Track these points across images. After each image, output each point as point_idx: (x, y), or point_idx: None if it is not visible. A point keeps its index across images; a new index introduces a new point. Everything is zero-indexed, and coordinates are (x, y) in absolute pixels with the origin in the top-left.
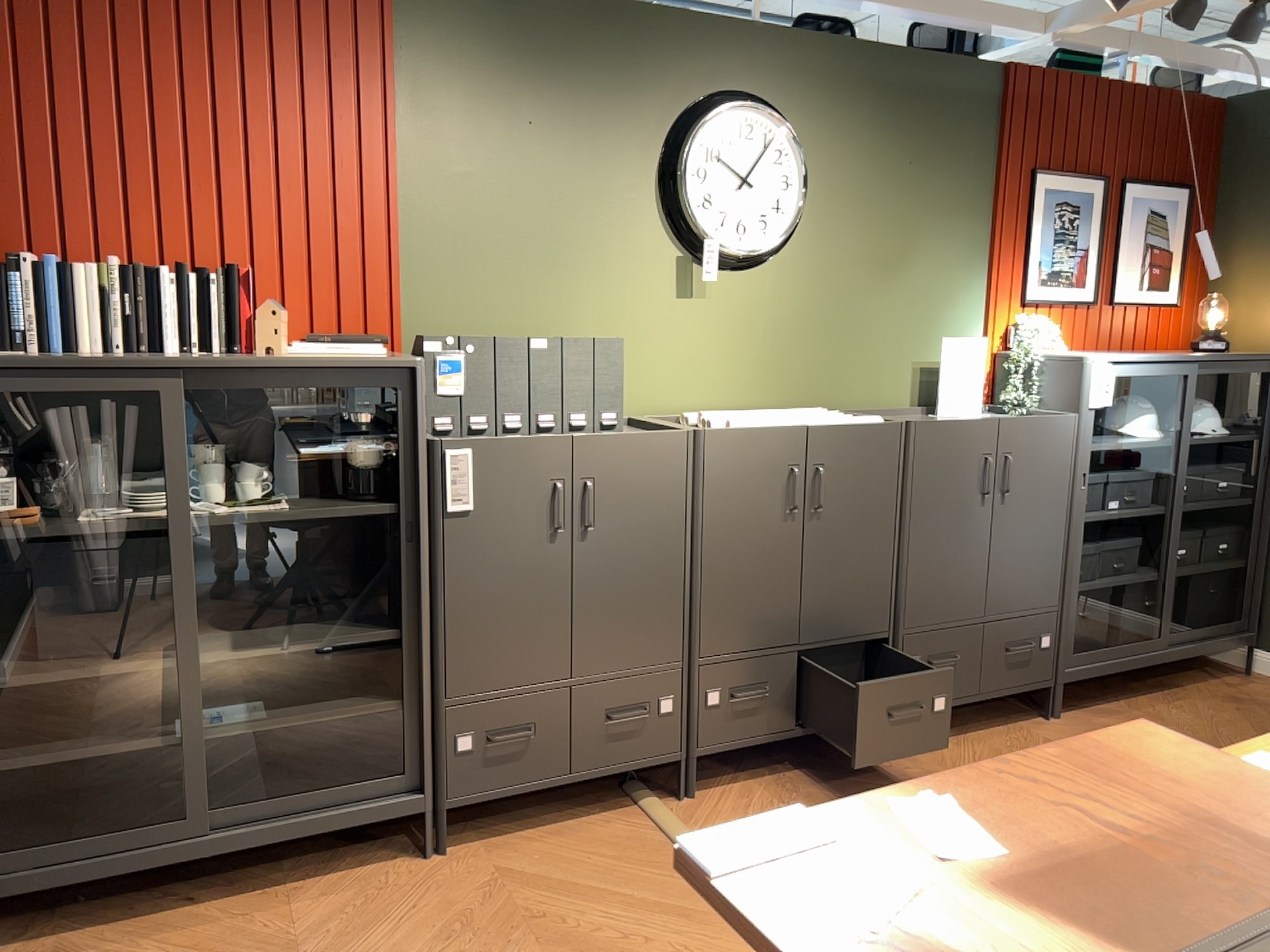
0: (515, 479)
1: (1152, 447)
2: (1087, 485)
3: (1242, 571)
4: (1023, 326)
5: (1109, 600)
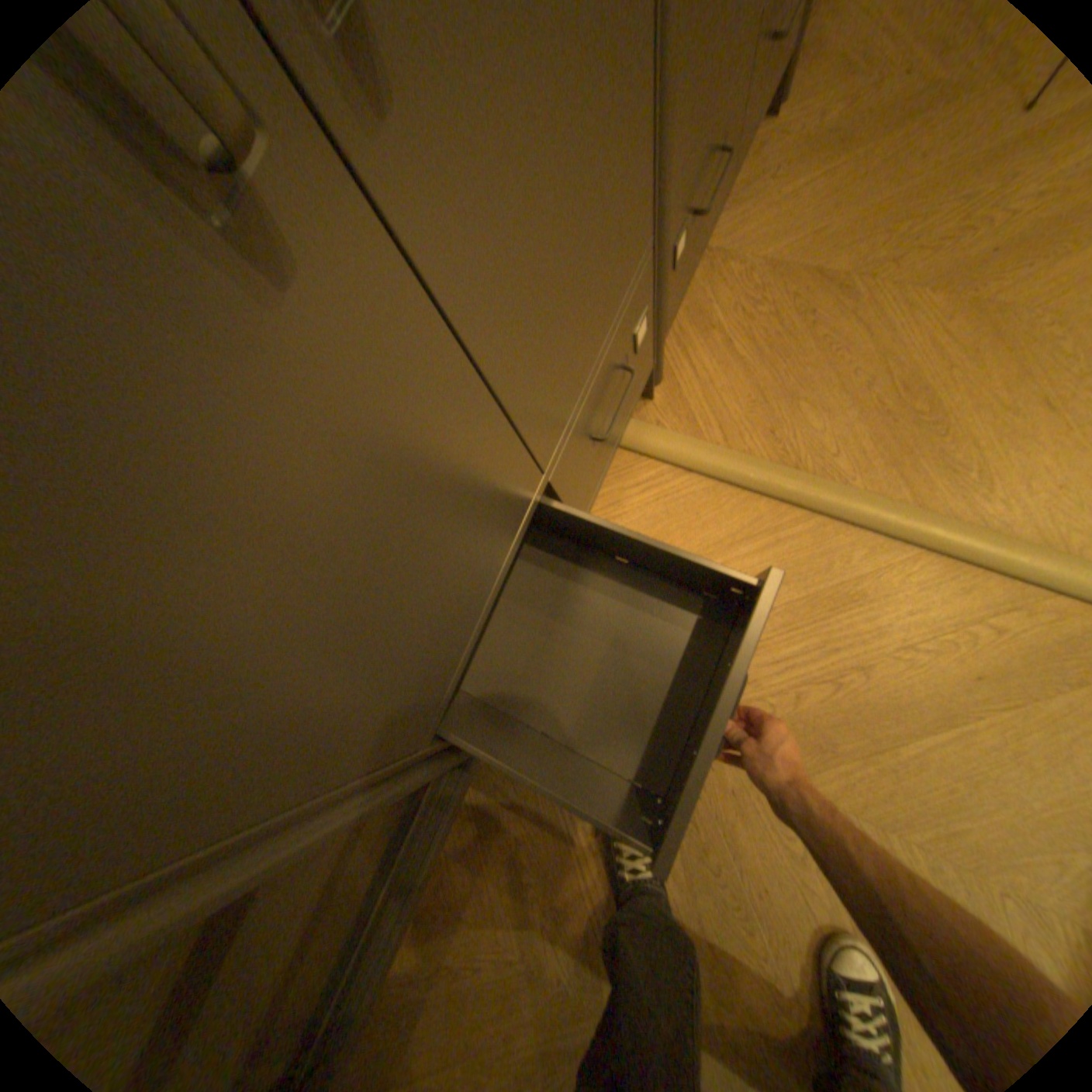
0: None
1: None
2: None
3: None
4: None
5: None
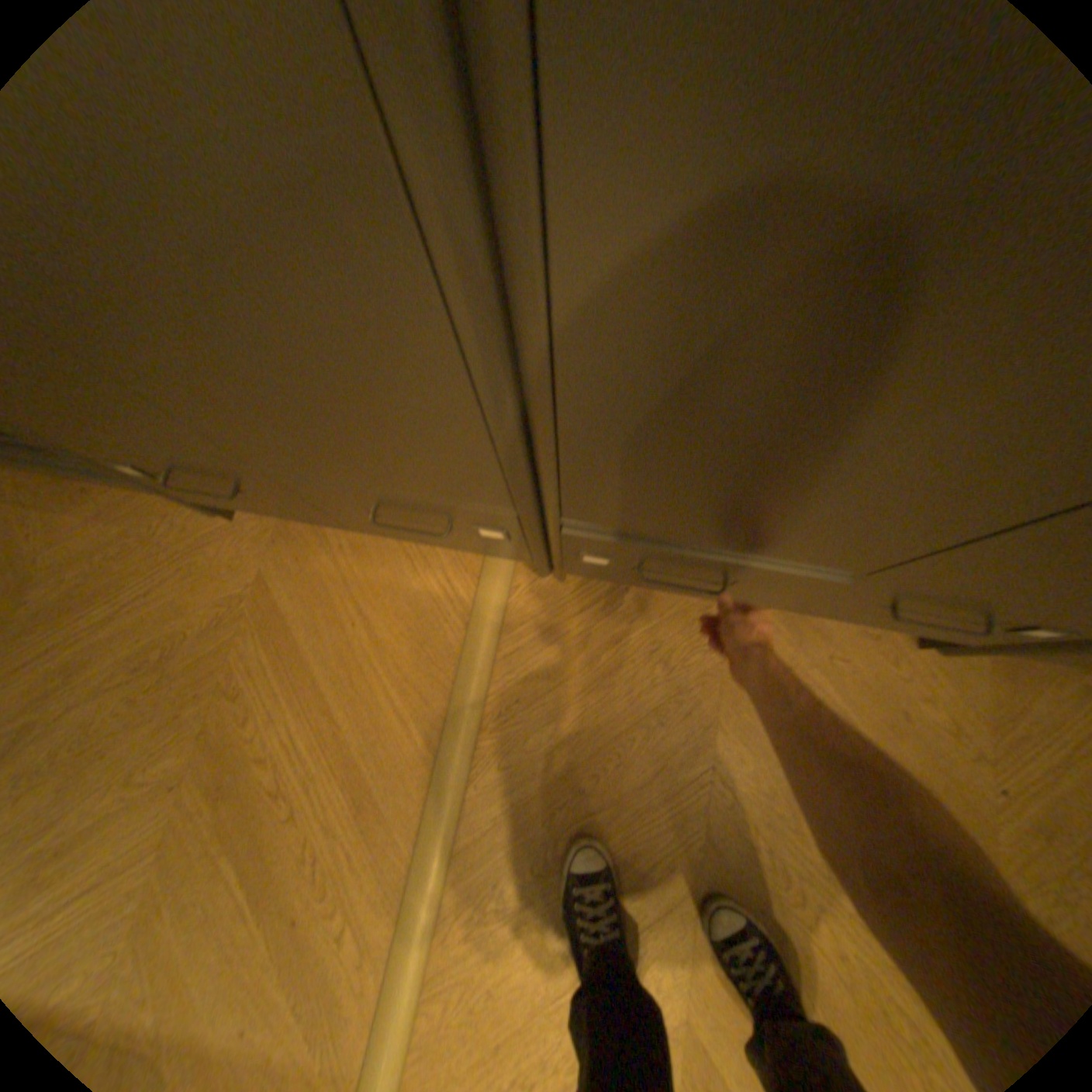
0: None
1: None
2: None
3: None
4: None
5: None
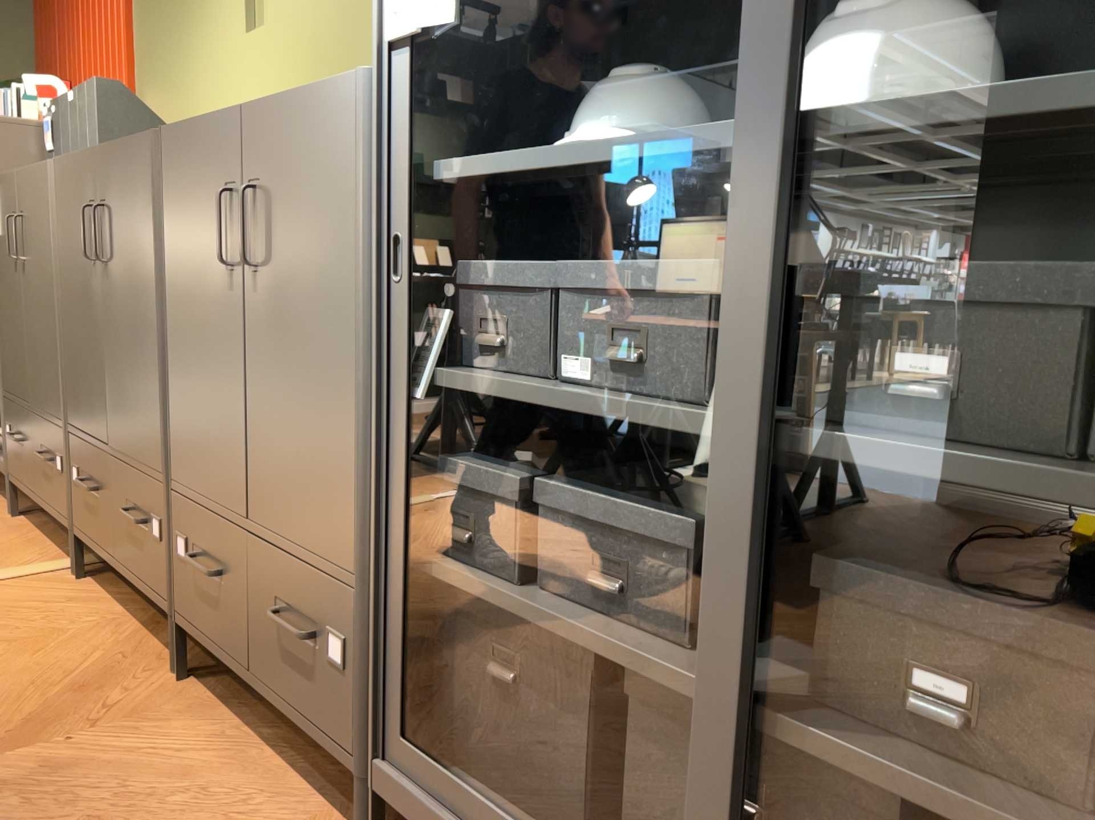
0: (6, 212)
1: (670, 151)
2: (406, 270)
3: None
4: None
5: (588, 688)
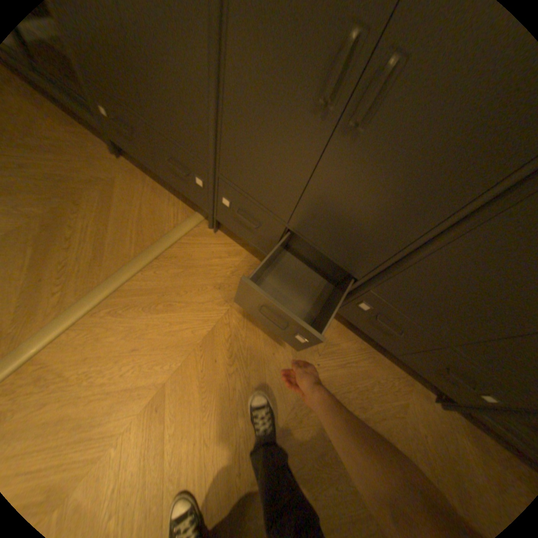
0: None
1: None
2: None
3: None
4: None
5: None
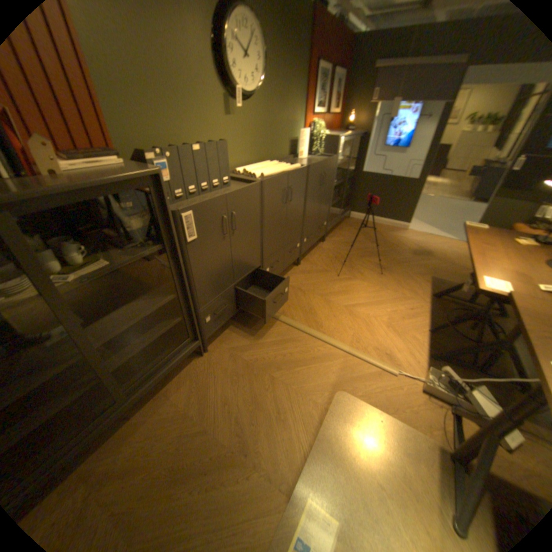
0: (210, 218)
1: (344, 162)
2: (336, 177)
3: (349, 192)
4: (317, 123)
5: (332, 207)
